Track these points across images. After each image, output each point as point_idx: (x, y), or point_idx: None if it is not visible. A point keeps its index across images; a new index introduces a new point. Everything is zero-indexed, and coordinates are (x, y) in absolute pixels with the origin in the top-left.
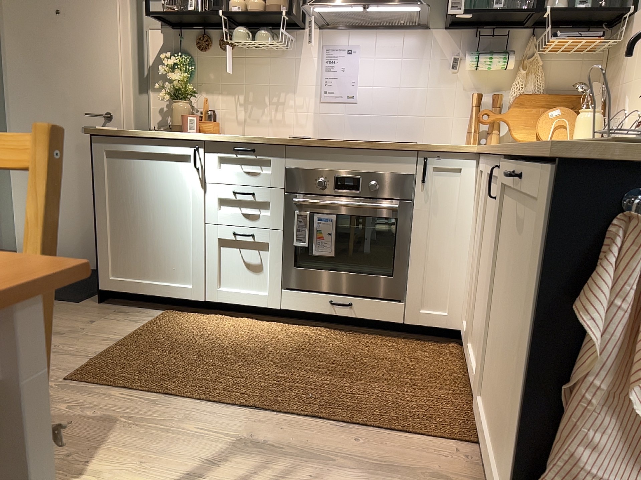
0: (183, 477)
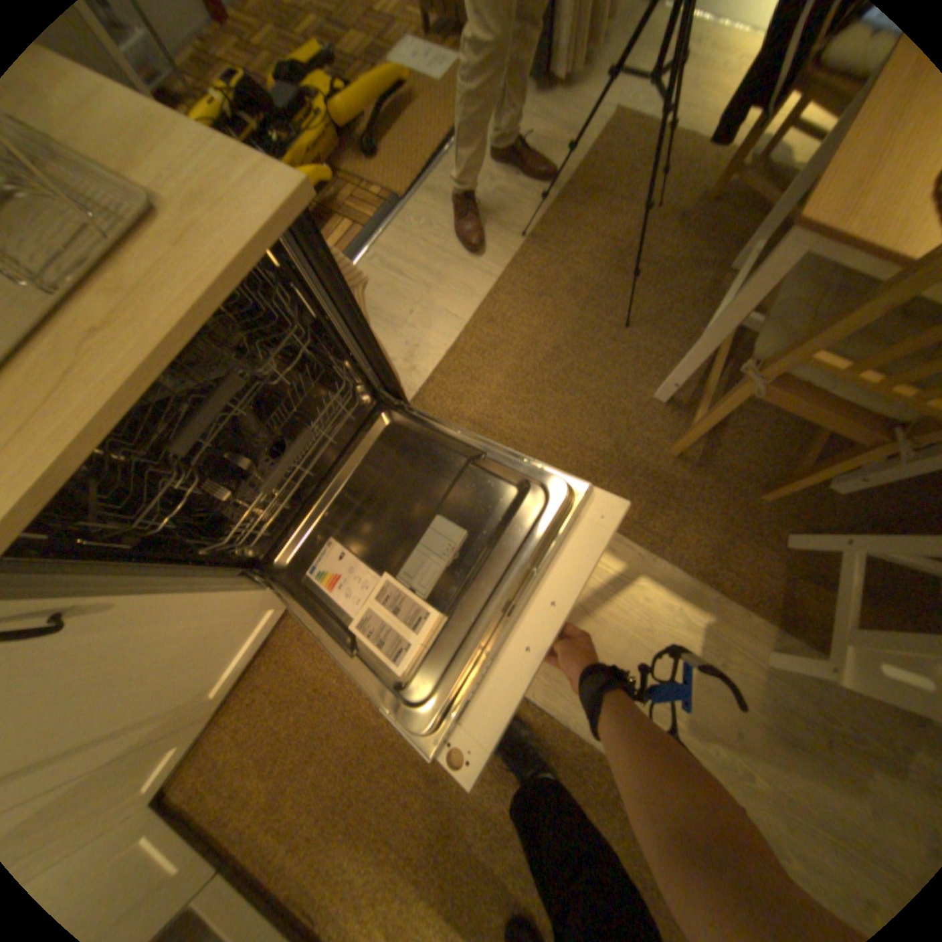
0: (613, 603)
